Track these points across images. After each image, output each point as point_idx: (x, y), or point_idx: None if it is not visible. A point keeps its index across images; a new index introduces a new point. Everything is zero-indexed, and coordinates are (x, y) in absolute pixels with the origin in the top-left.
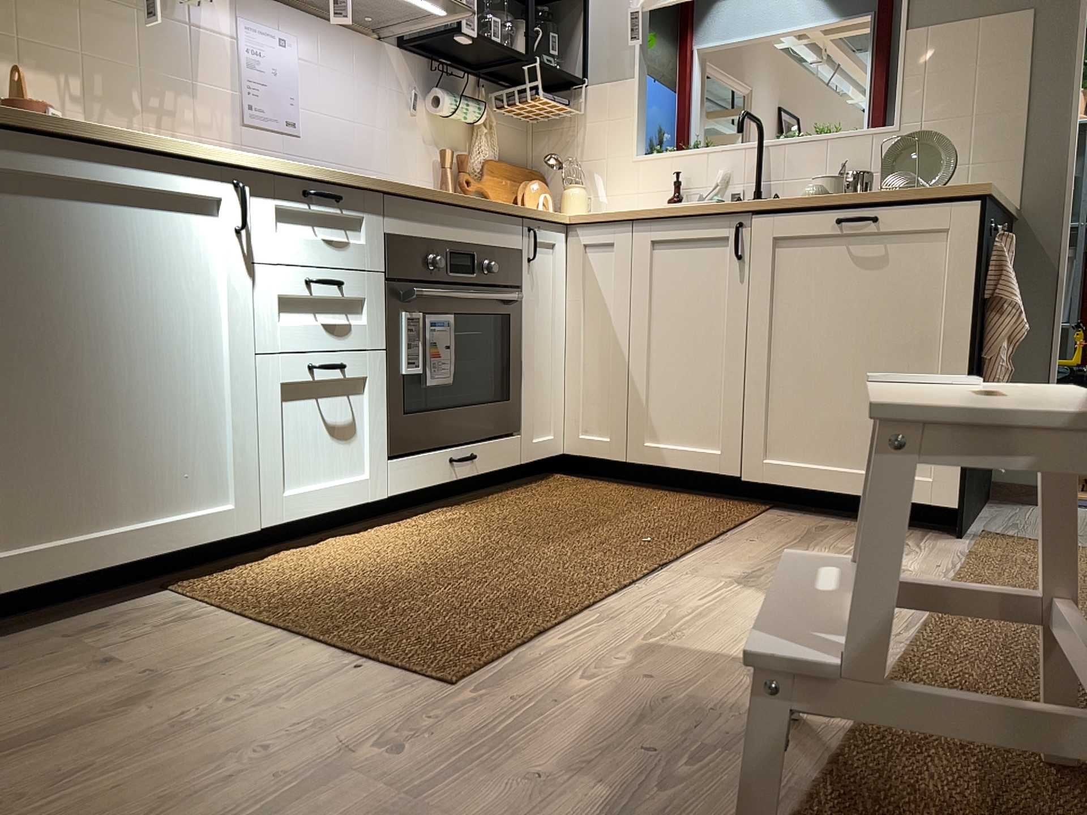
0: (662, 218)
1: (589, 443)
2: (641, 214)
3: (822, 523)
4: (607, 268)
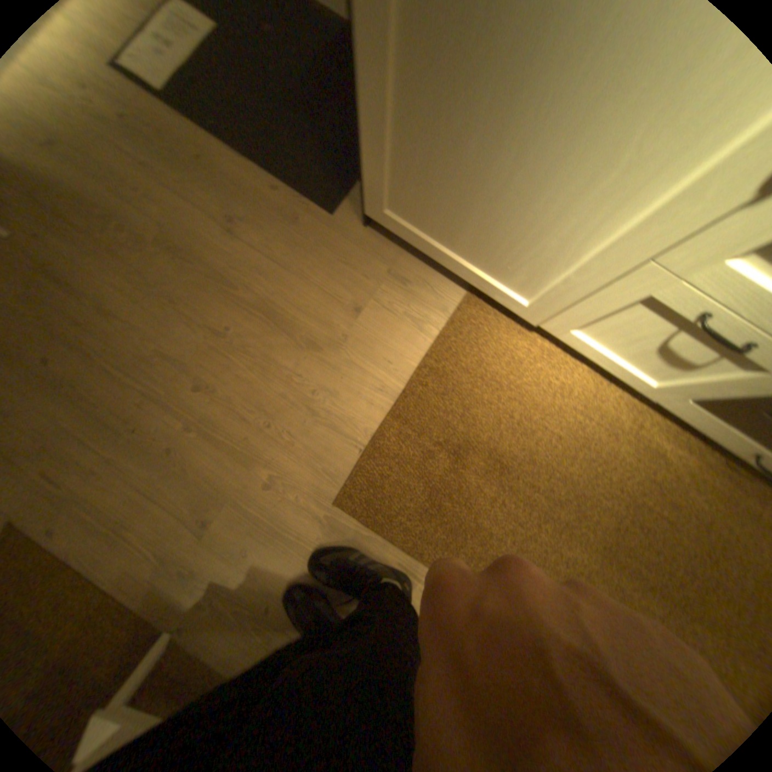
0: None
1: None
2: None
3: None
4: None
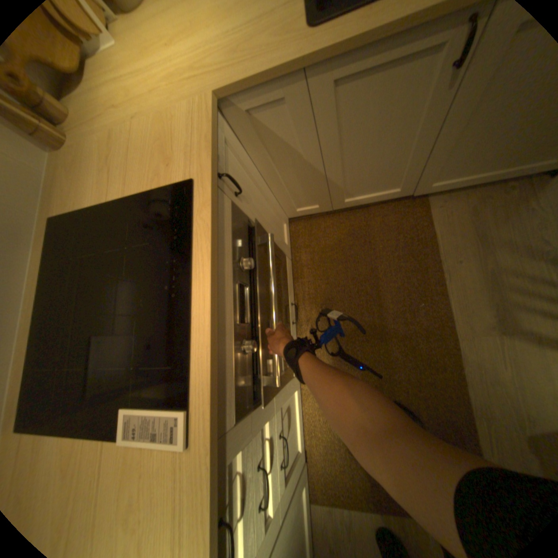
0: (347, 49)
1: (302, 211)
2: (315, 57)
3: (471, 206)
4: (280, 122)
